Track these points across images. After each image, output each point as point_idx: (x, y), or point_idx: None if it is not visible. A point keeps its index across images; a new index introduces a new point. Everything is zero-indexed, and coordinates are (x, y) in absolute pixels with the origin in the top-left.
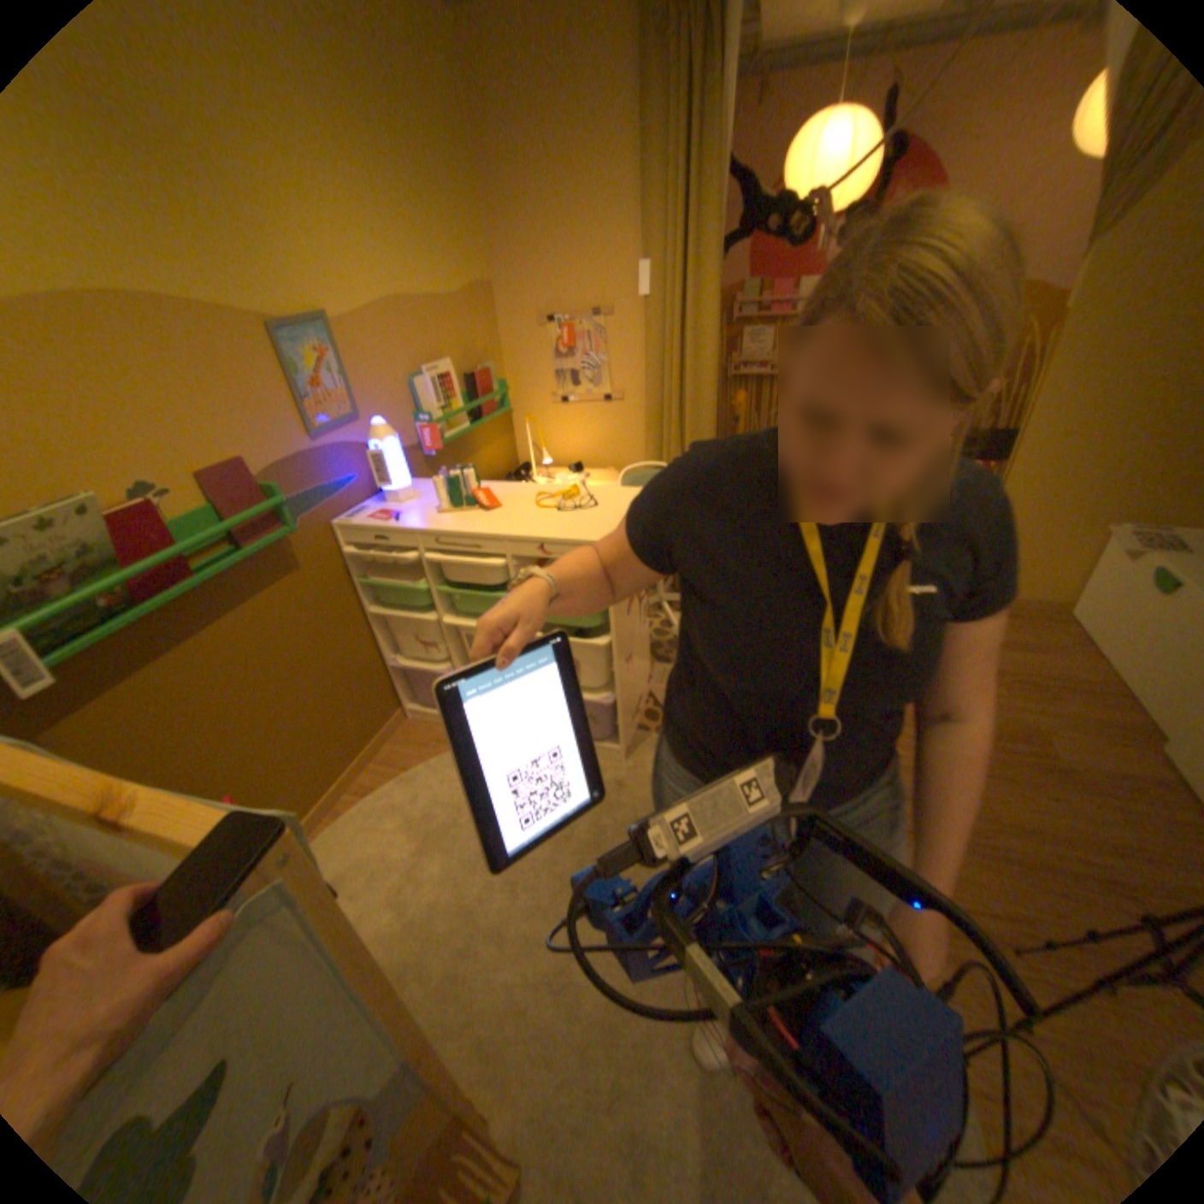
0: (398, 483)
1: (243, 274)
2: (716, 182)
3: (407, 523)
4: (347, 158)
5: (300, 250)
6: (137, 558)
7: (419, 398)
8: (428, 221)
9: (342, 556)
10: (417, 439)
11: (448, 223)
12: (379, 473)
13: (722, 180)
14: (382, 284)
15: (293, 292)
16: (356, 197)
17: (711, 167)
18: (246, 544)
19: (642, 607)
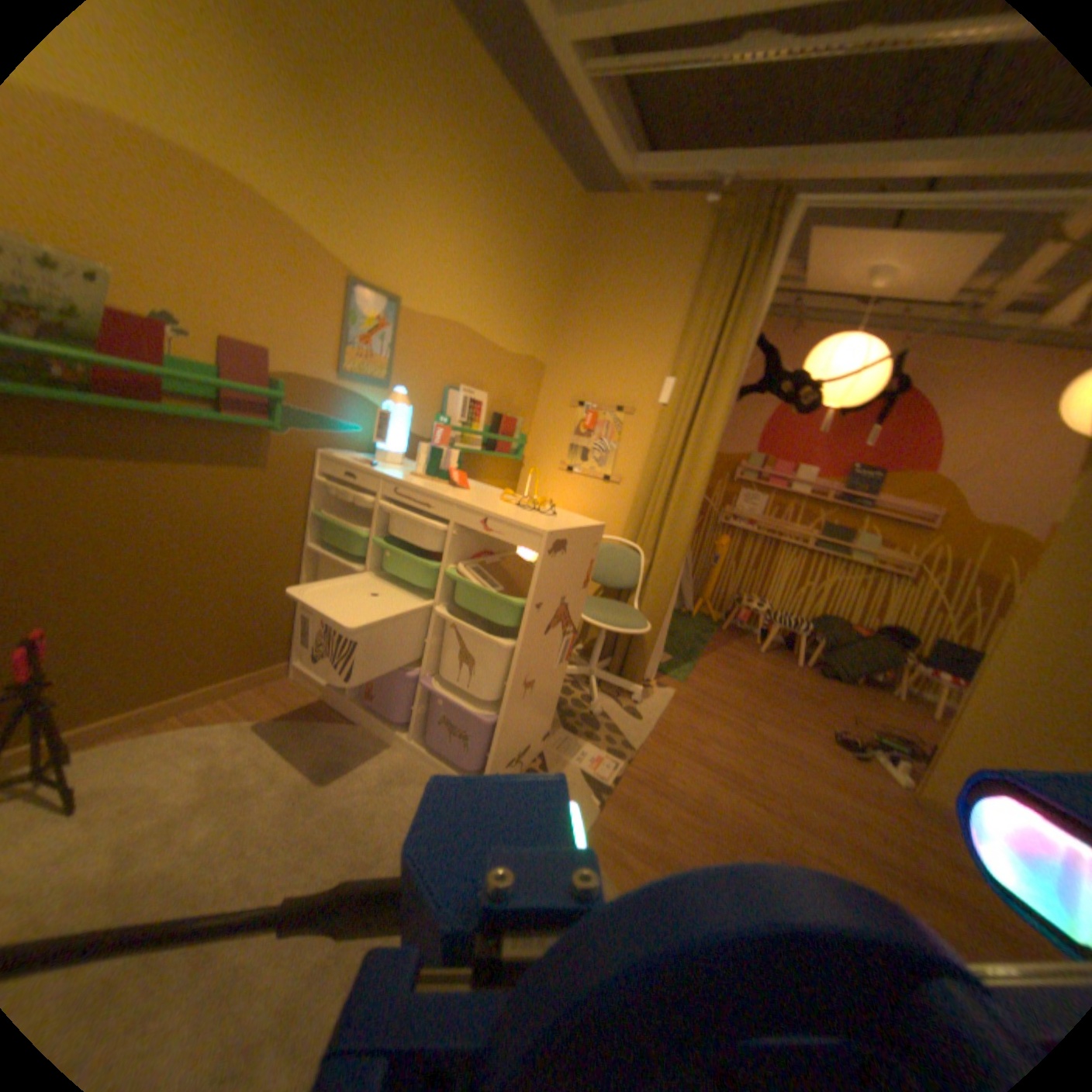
0: (392, 448)
1: (351, 240)
2: (746, 335)
3: (379, 472)
4: (471, 225)
5: (404, 254)
6: (121, 364)
7: (447, 407)
8: (514, 298)
9: (312, 487)
10: (430, 437)
11: (529, 309)
12: (380, 432)
13: (752, 336)
14: (457, 314)
15: (383, 275)
16: (466, 251)
17: (745, 325)
18: (227, 417)
19: (565, 644)
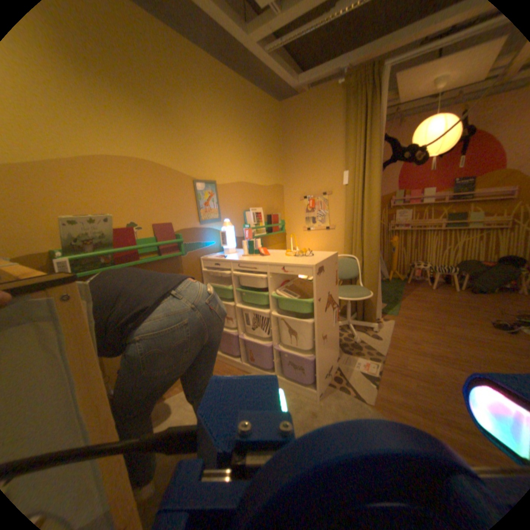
0: (230, 245)
1: (190, 163)
2: (378, 137)
3: (228, 258)
4: (234, 136)
5: (211, 160)
6: (121, 248)
7: (246, 219)
8: (261, 160)
9: (201, 273)
10: (243, 234)
11: (269, 162)
12: (223, 240)
13: (381, 137)
14: (239, 177)
15: (206, 172)
16: (235, 148)
17: (376, 133)
18: (163, 255)
19: (335, 313)
